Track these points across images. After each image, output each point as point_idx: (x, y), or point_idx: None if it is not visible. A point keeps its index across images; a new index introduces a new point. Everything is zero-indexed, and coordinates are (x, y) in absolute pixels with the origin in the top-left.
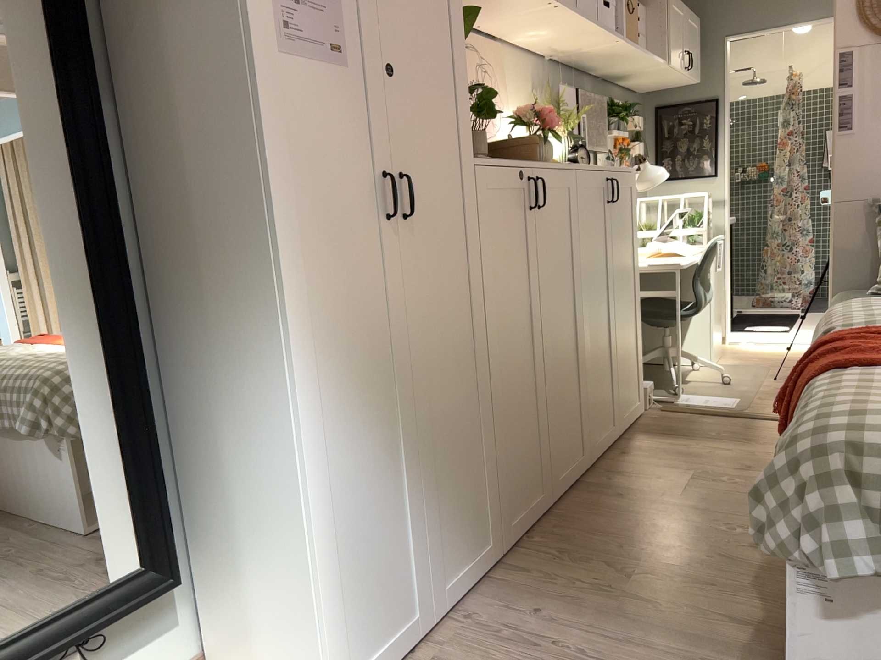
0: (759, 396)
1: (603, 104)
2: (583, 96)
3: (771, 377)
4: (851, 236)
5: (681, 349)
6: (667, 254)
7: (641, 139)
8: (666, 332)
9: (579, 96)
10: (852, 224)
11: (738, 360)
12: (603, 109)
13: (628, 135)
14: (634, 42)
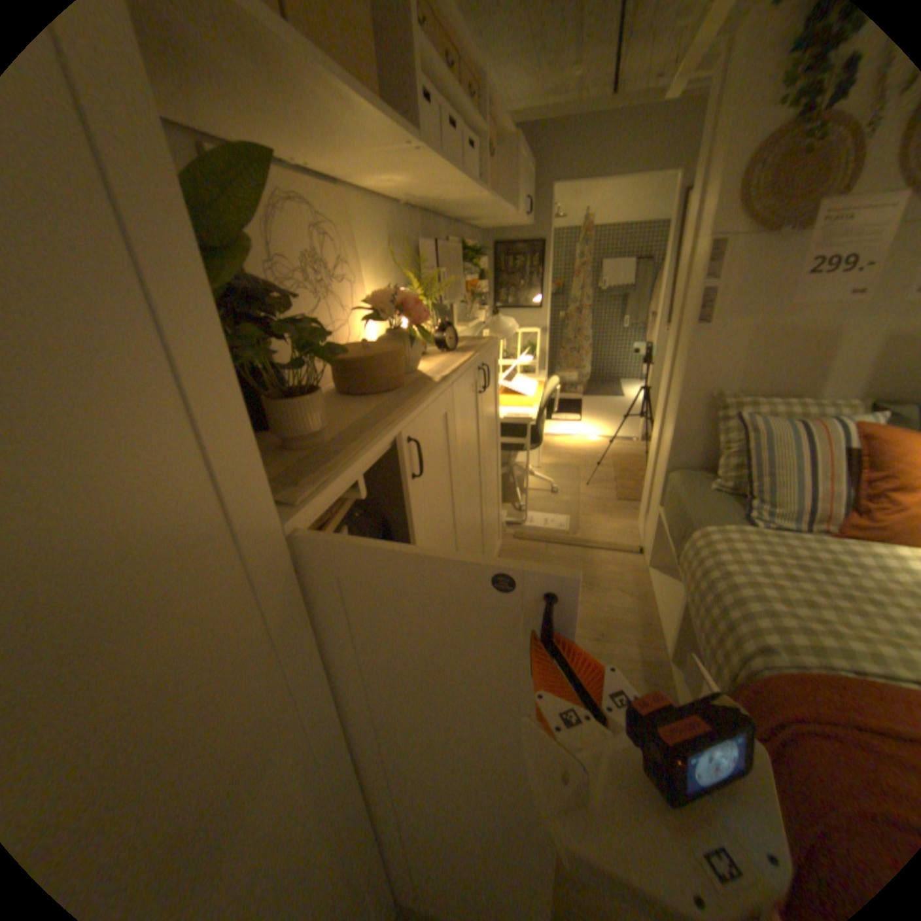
0: (584, 514)
1: (460, 247)
2: (442, 242)
3: (585, 484)
4: (693, 422)
5: (521, 462)
6: (515, 393)
7: (486, 271)
8: (512, 455)
9: (439, 241)
10: (696, 412)
11: (558, 460)
12: (460, 252)
13: (478, 272)
14: (497, 192)
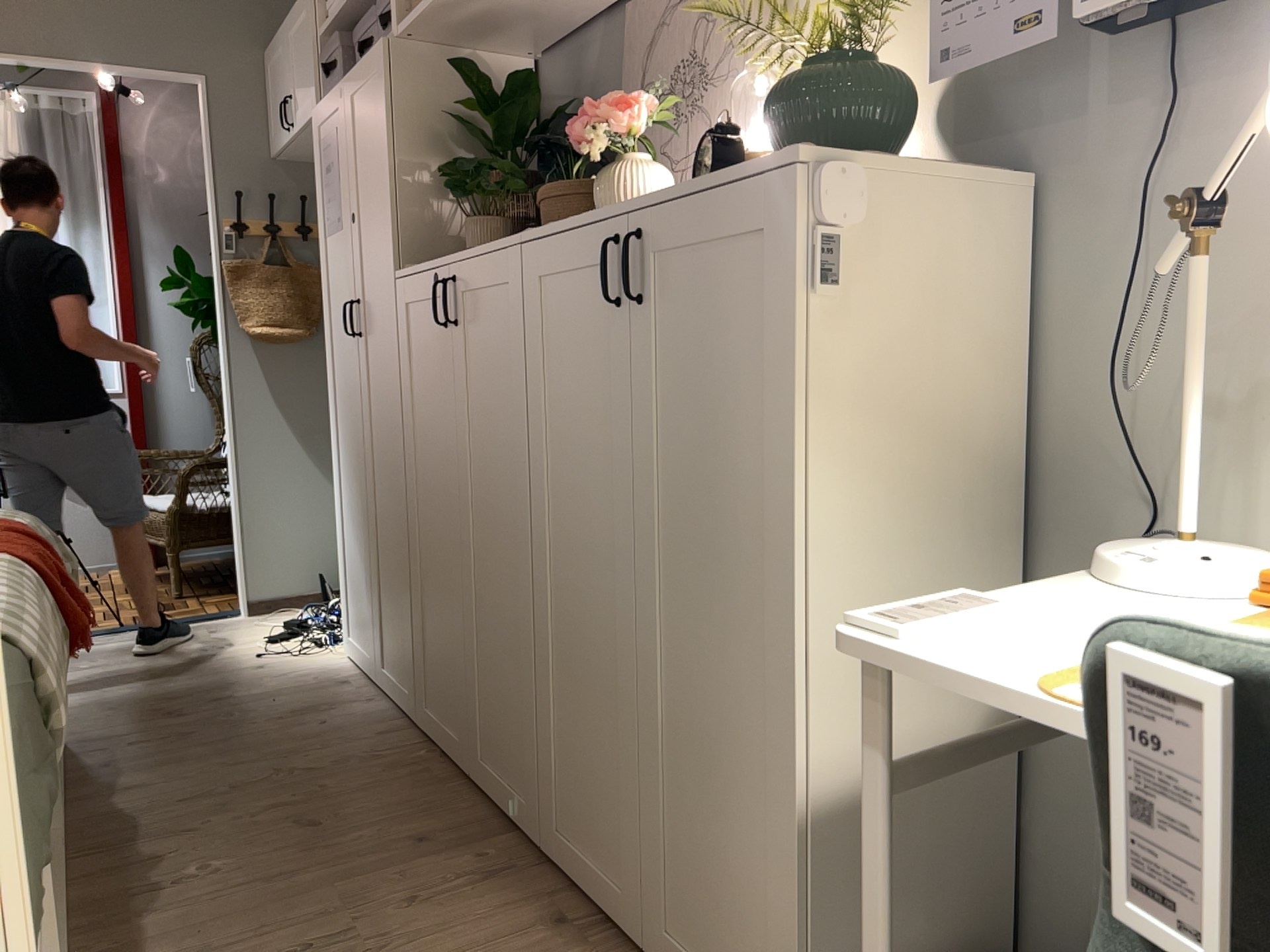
0: None
1: None
2: None
3: None
4: None
5: None
6: None
7: None
8: None
9: None
10: None
11: None
12: None
13: None
14: None
